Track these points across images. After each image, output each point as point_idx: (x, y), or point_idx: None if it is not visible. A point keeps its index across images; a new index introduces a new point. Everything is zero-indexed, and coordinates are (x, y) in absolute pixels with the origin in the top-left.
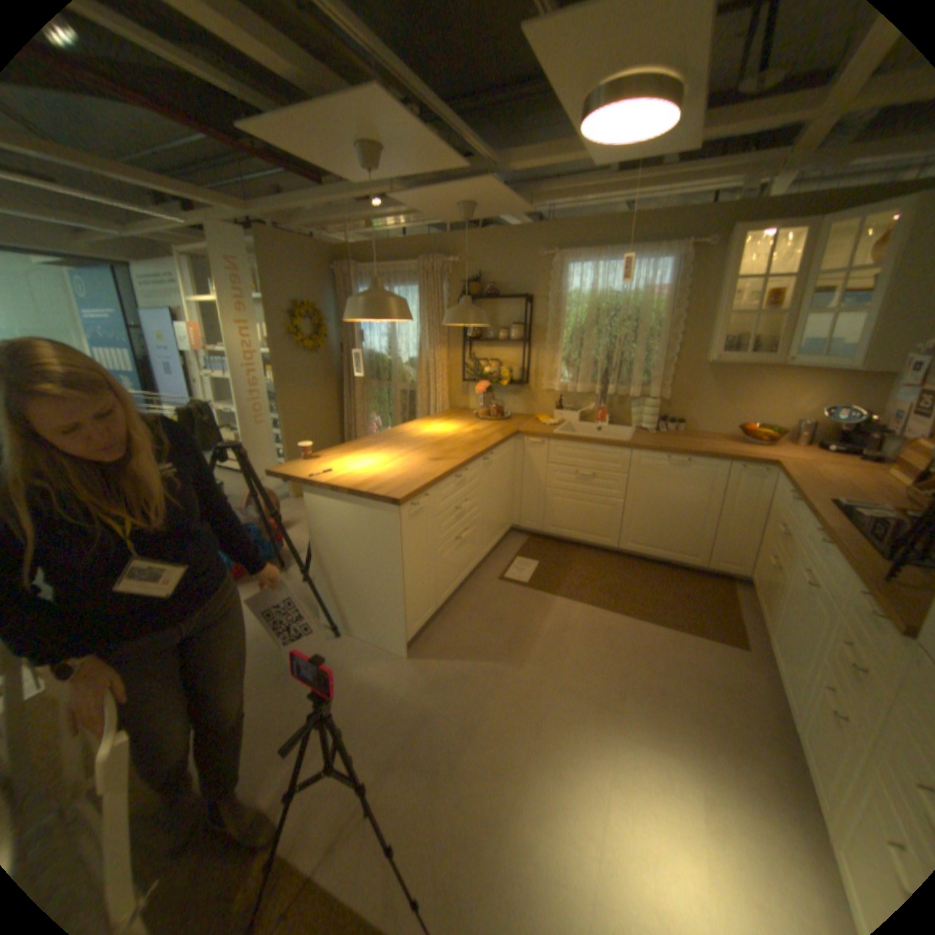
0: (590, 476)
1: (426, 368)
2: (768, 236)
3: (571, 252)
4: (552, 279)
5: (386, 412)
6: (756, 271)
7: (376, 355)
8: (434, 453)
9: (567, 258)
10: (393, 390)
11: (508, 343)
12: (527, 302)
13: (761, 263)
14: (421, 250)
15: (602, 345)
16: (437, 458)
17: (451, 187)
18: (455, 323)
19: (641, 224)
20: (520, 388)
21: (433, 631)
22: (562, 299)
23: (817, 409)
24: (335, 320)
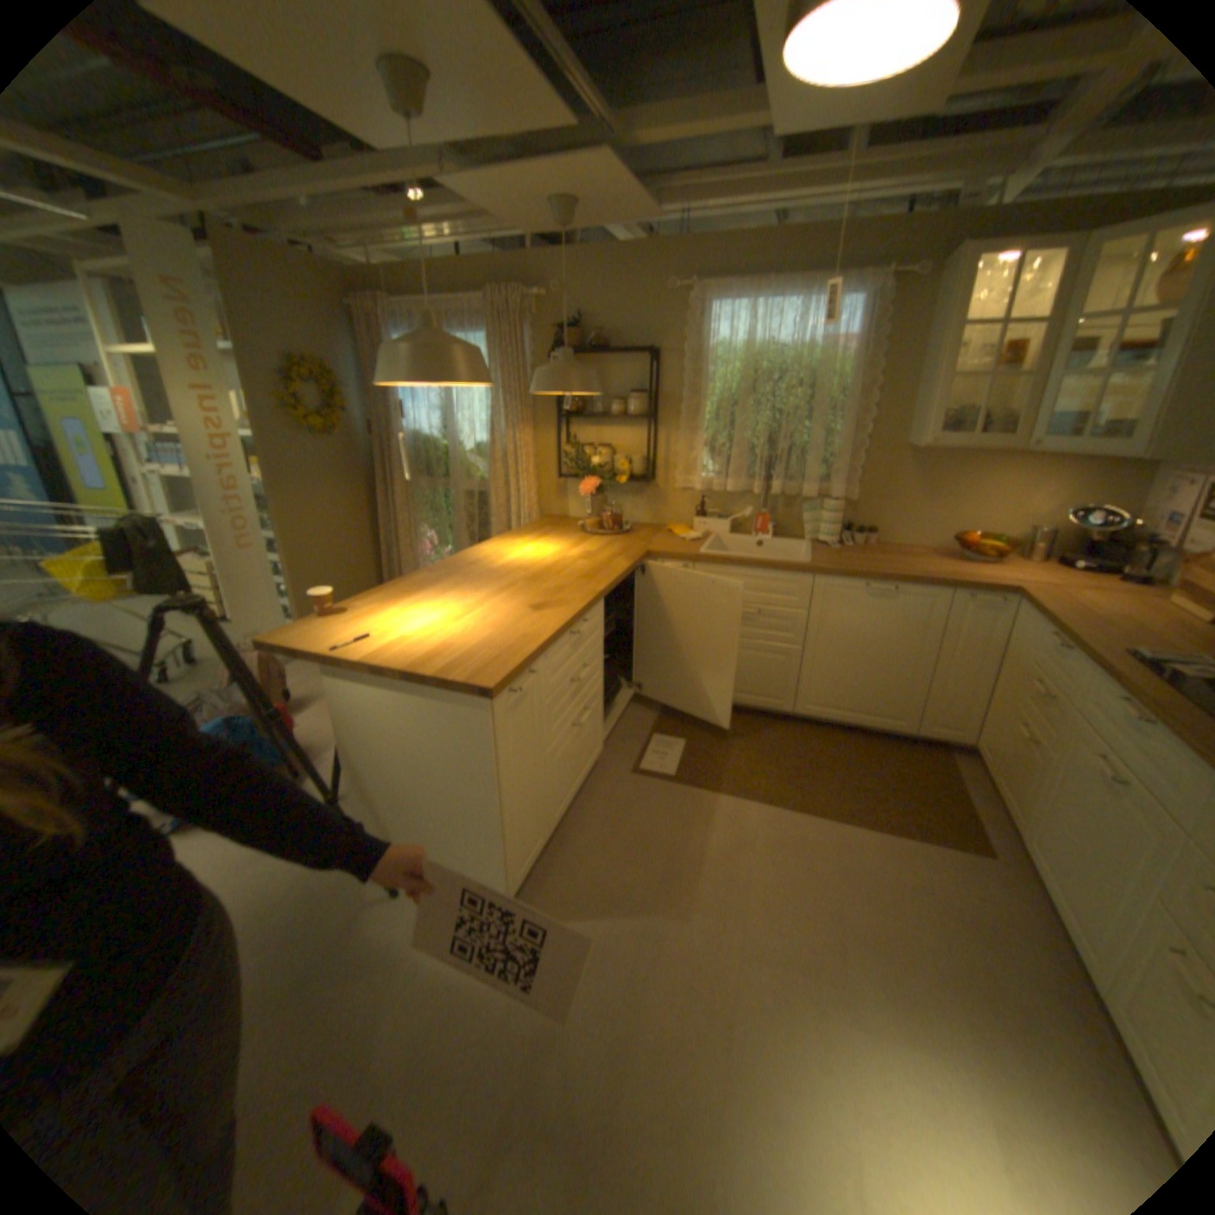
0: (755, 614)
1: (501, 457)
2: (999, 264)
3: (717, 282)
4: (688, 324)
5: (443, 524)
6: (983, 314)
7: (424, 438)
8: (531, 594)
9: (710, 292)
10: (452, 491)
11: (623, 420)
12: (653, 358)
13: (988, 304)
14: (486, 276)
15: (762, 422)
16: (537, 603)
17: (541, 164)
18: (547, 390)
19: (818, 242)
20: (643, 486)
21: (545, 870)
22: (703, 354)
23: (1055, 510)
24: (356, 385)
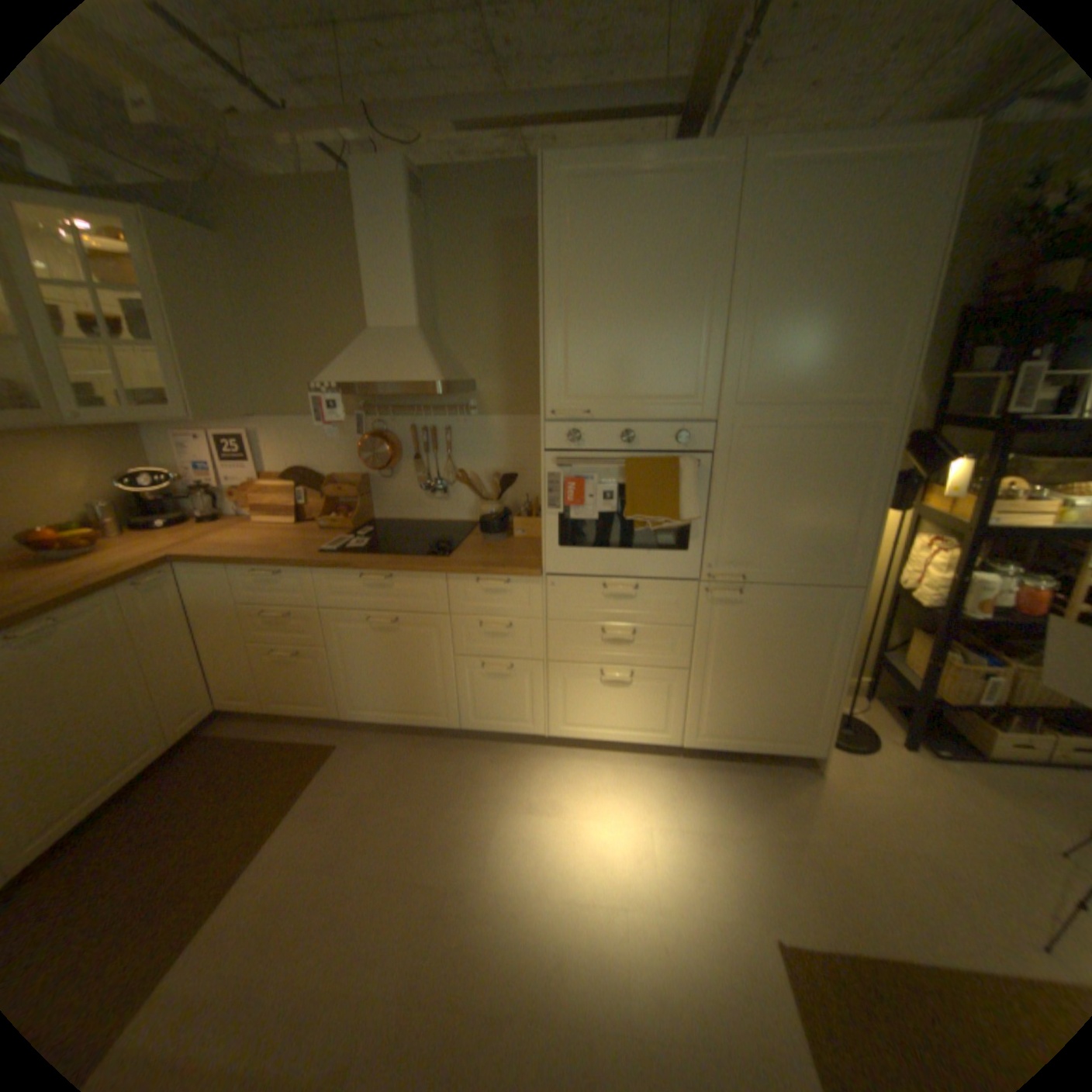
0: None
1: None
2: None
3: None
4: None
5: None
6: None
7: None
8: None
9: None
10: None
11: None
12: None
13: None
14: None
15: None
16: None
17: None
18: None
19: None
20: None
21: None
22: None
23: (87, 486)
24: None
